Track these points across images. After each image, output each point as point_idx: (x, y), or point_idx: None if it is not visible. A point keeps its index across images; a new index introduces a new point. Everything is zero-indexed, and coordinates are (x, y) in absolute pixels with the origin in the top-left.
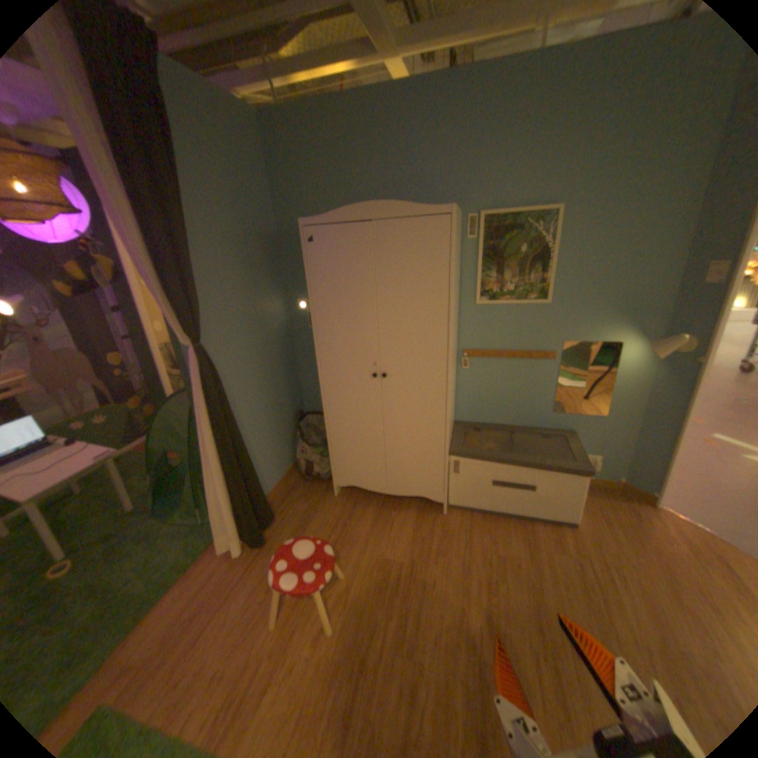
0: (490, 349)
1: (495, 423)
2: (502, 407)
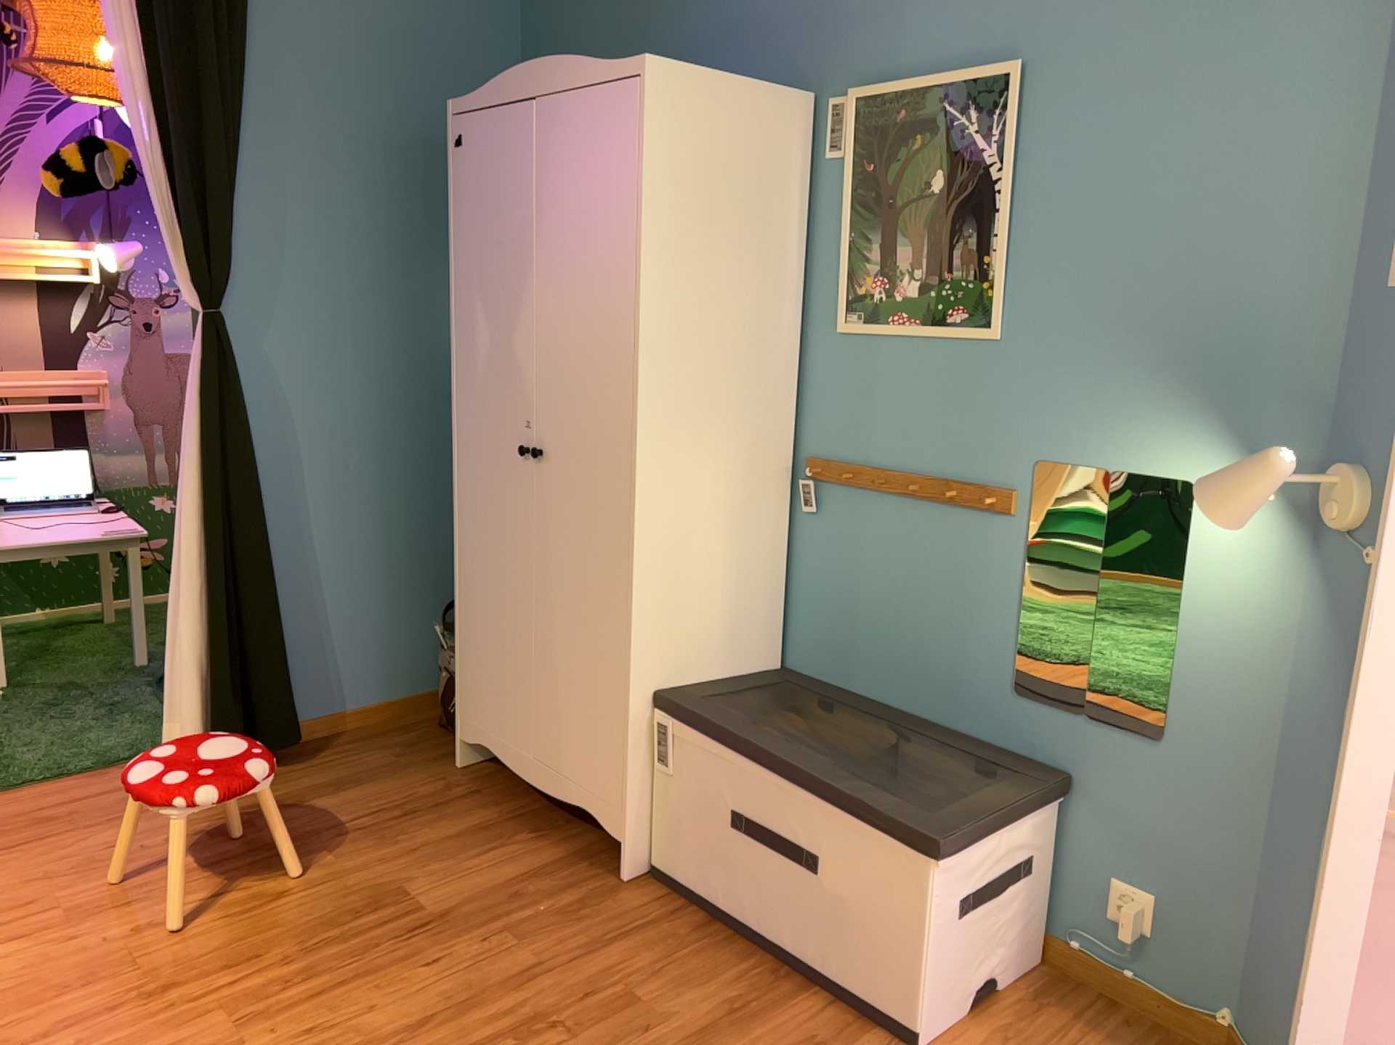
0: (866, 464)
1: (861, 693)
2: (889, 648)
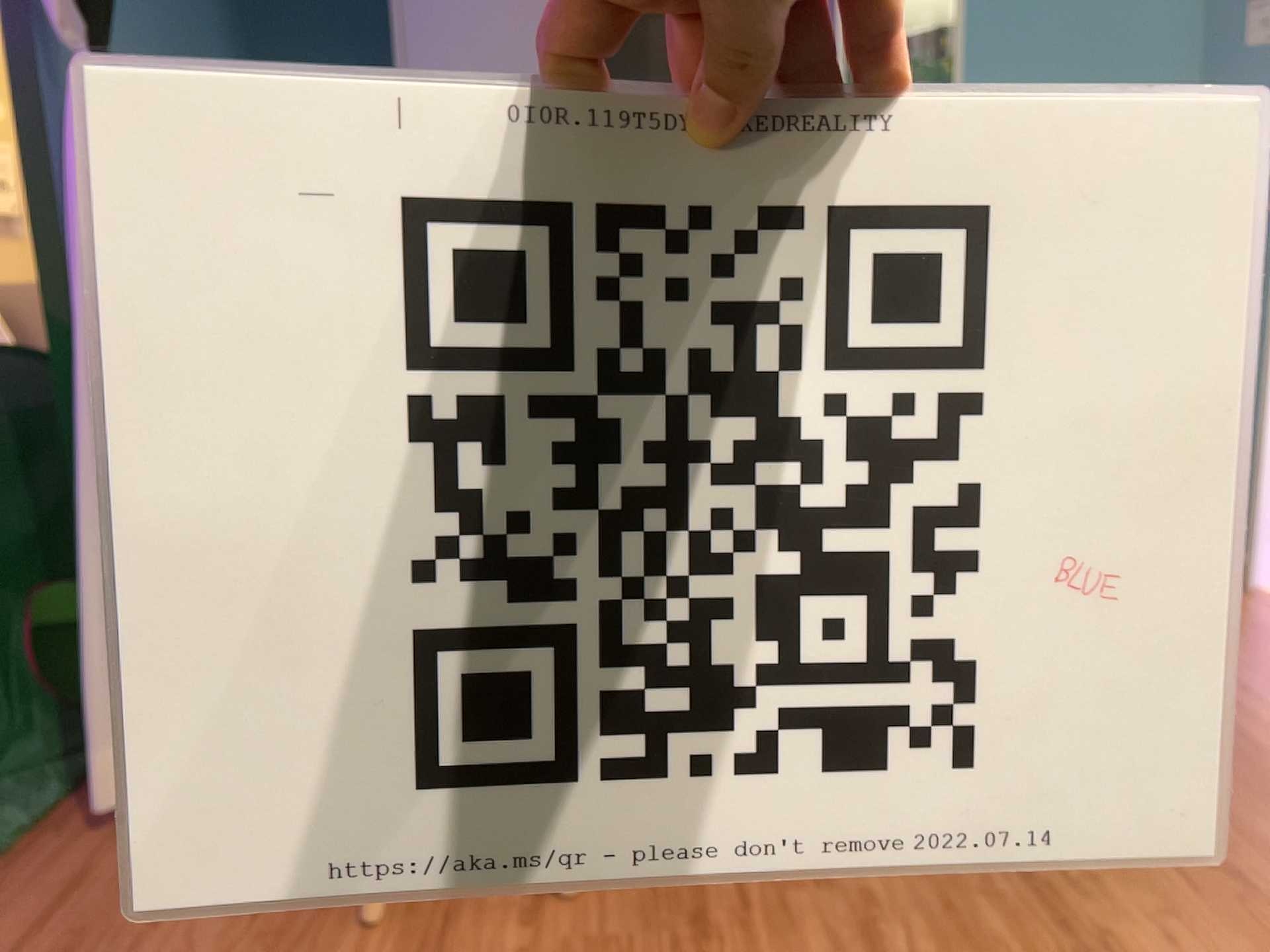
0: None
1: None
2: None
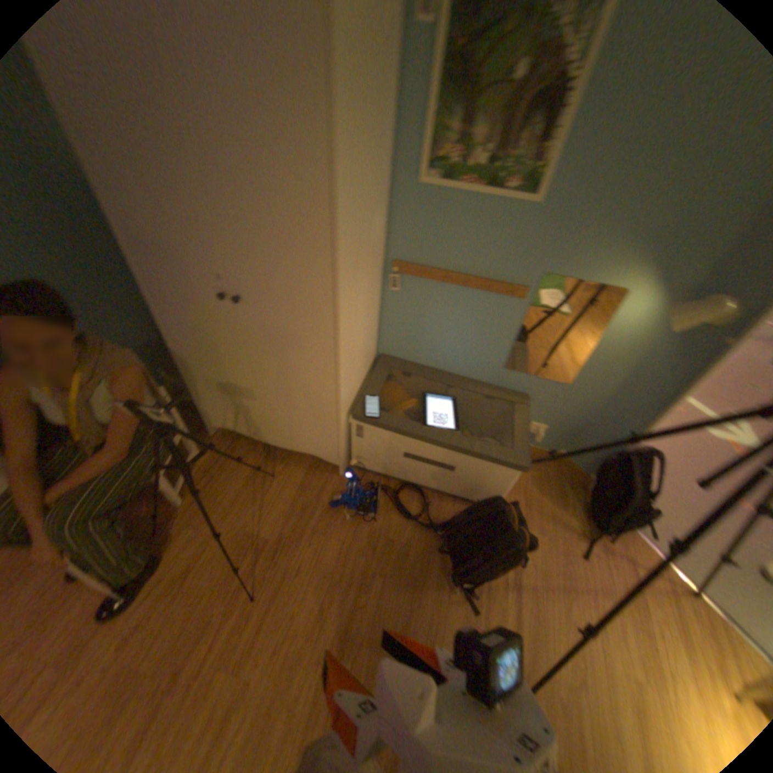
0: (433, 268)
1: (426, 372)
2: (438, 352)
